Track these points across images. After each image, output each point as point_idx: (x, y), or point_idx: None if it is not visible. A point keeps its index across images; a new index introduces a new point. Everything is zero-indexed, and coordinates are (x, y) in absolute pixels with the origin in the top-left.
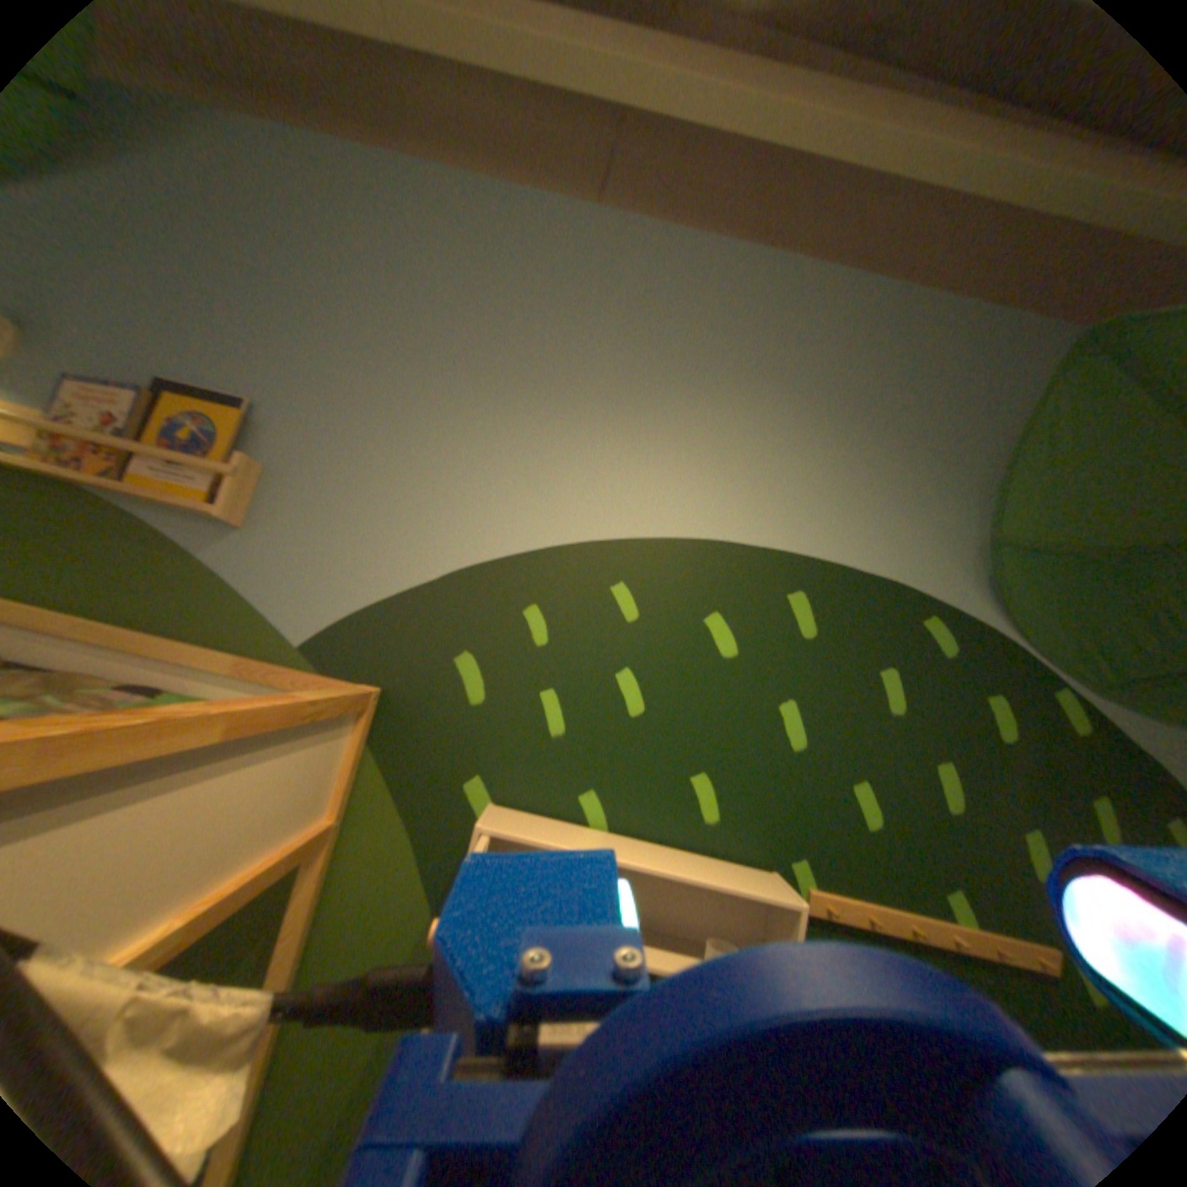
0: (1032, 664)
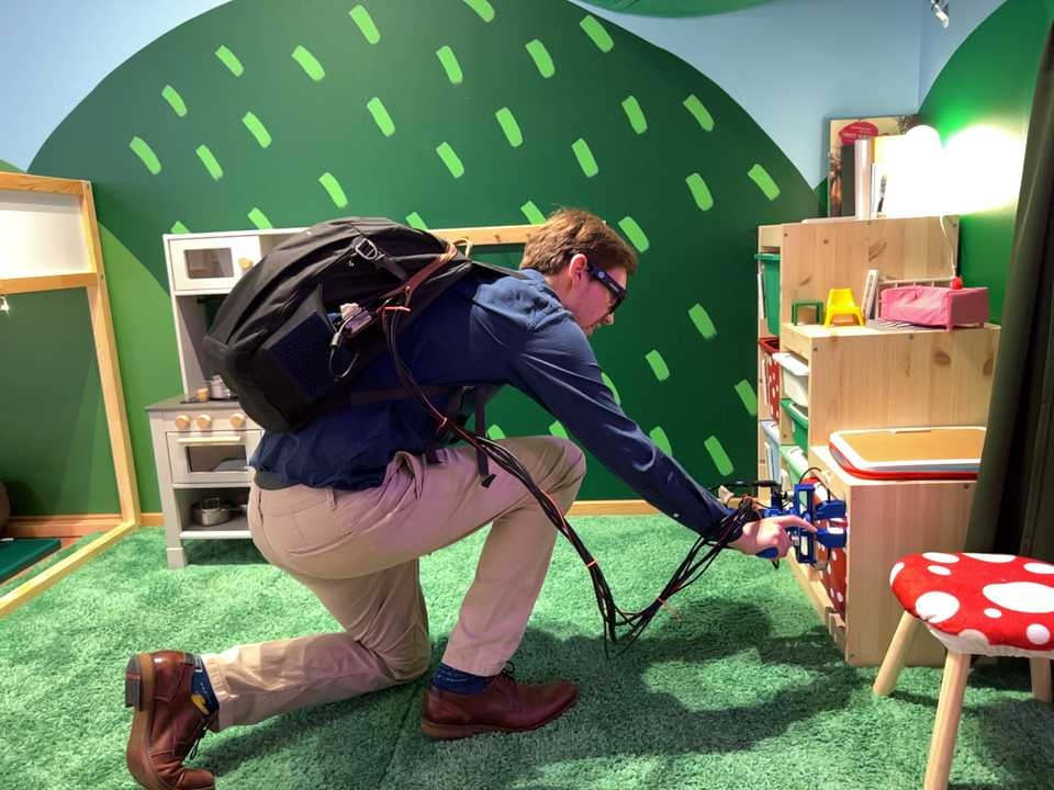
0: (553, 5)
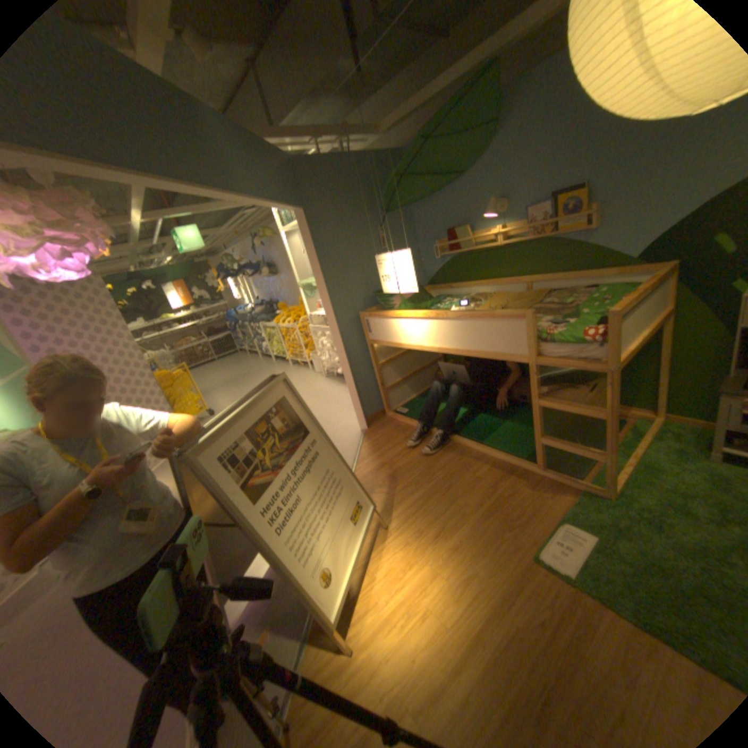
0: None
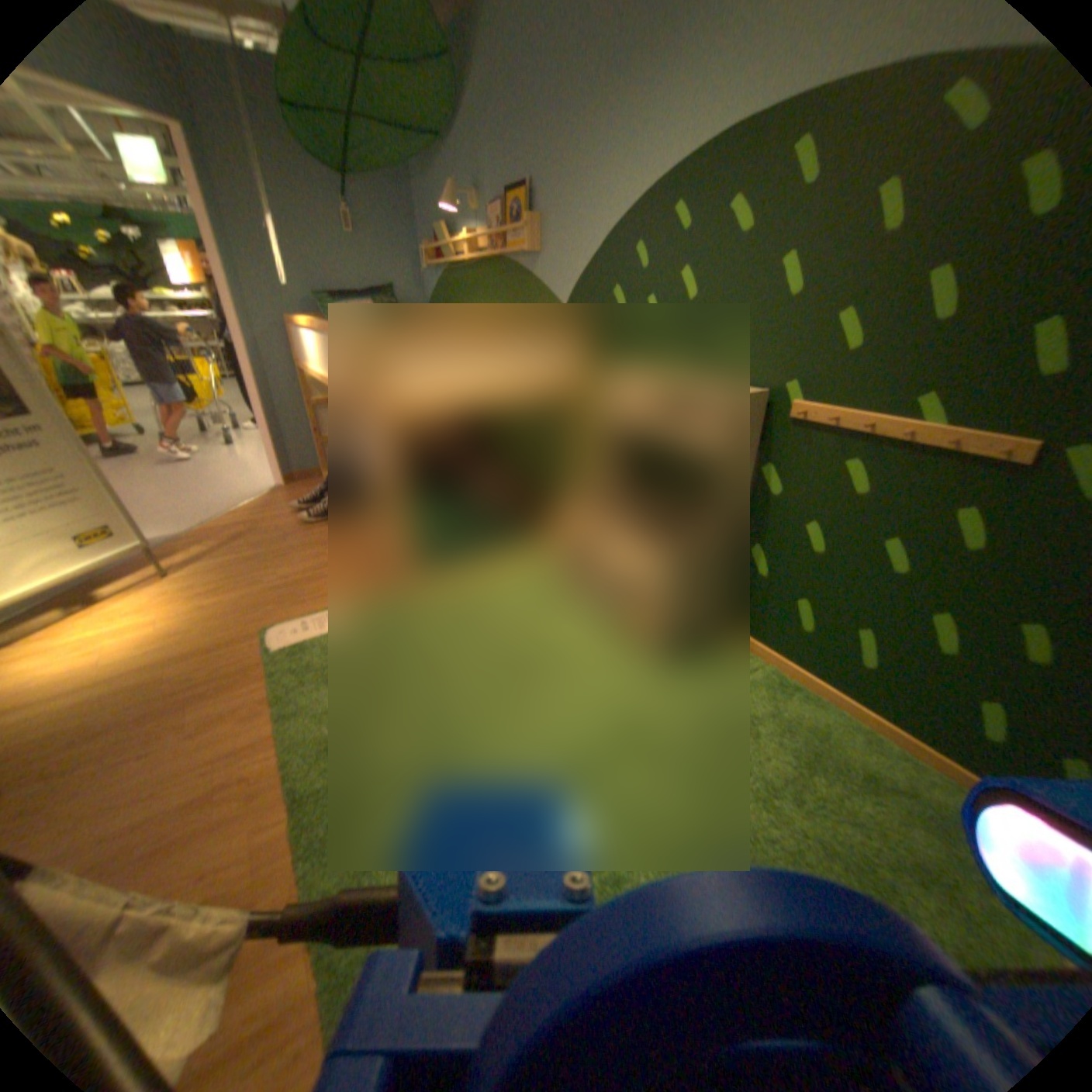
0: None
